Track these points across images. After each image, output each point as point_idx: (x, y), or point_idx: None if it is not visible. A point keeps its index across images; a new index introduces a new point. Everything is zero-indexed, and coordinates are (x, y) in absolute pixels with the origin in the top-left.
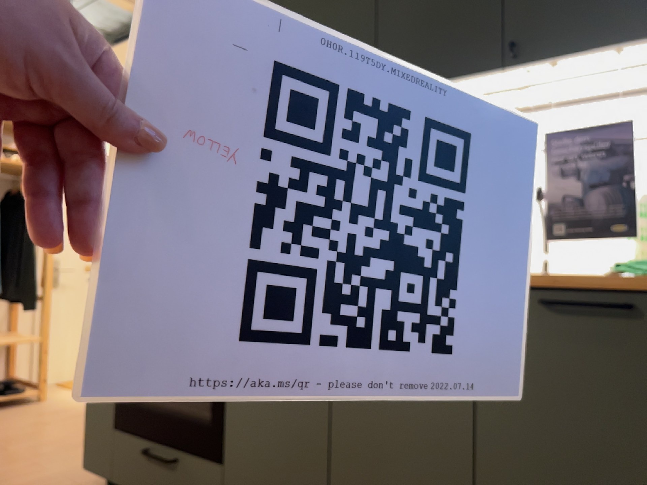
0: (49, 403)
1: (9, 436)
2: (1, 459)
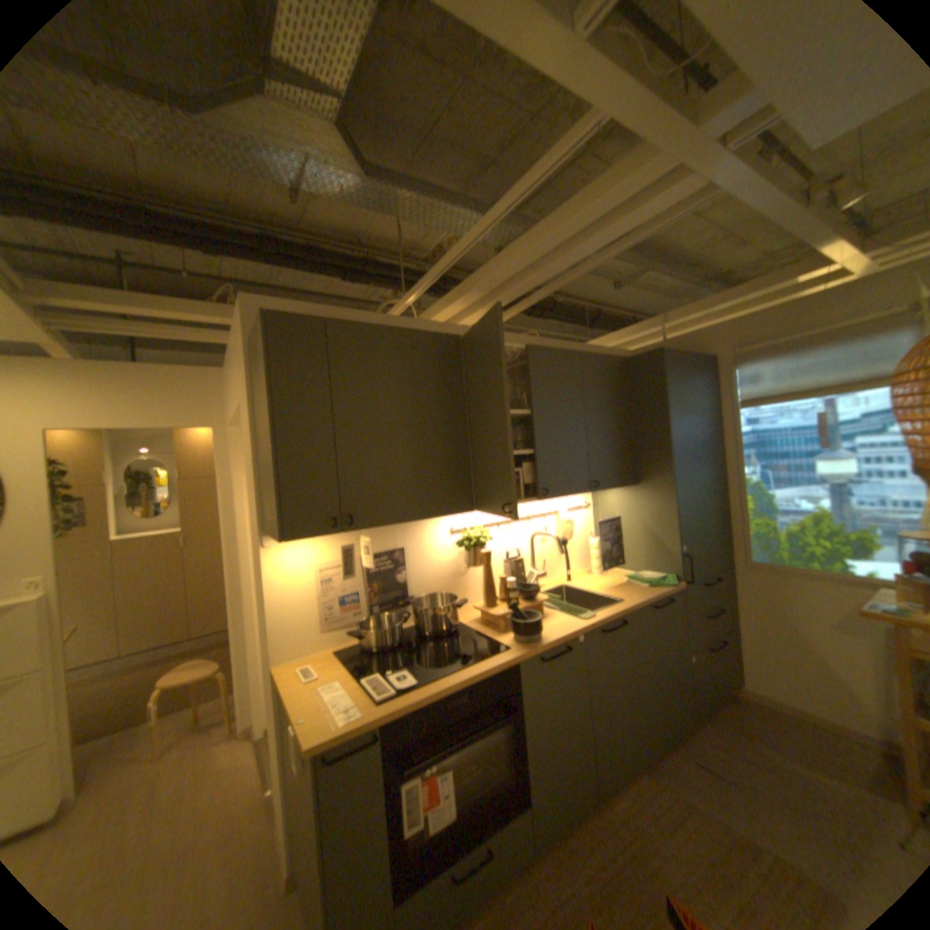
0: None
1: None
2: None
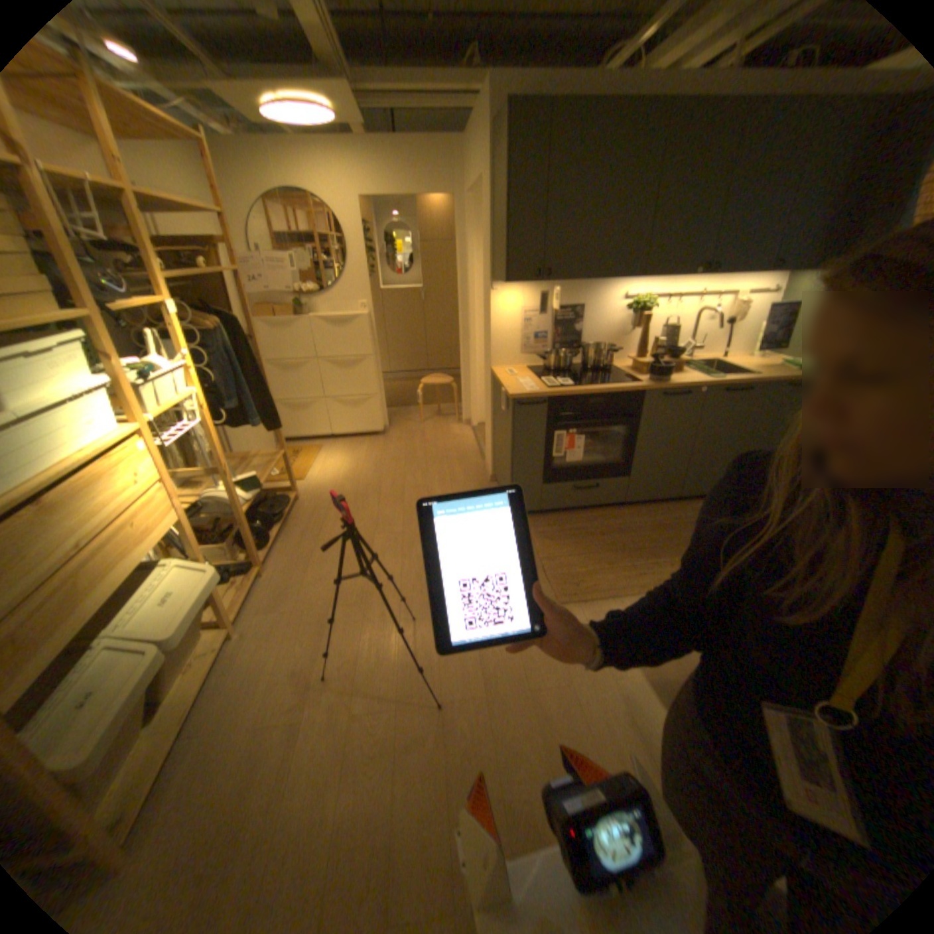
0: (305, 497)
1: (365, 525)
2: (411, 535)
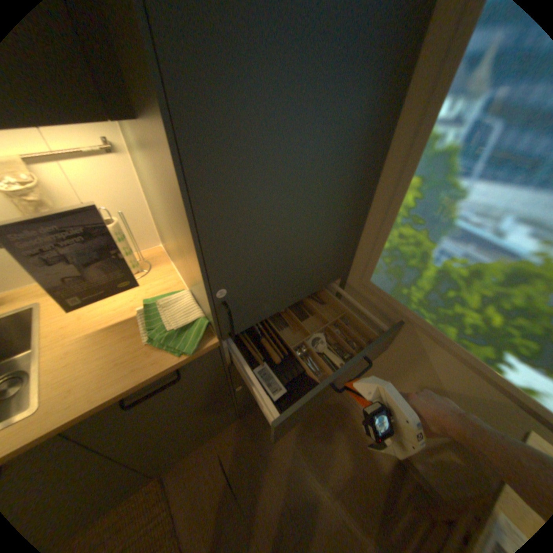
0: None
1: None
2: None
